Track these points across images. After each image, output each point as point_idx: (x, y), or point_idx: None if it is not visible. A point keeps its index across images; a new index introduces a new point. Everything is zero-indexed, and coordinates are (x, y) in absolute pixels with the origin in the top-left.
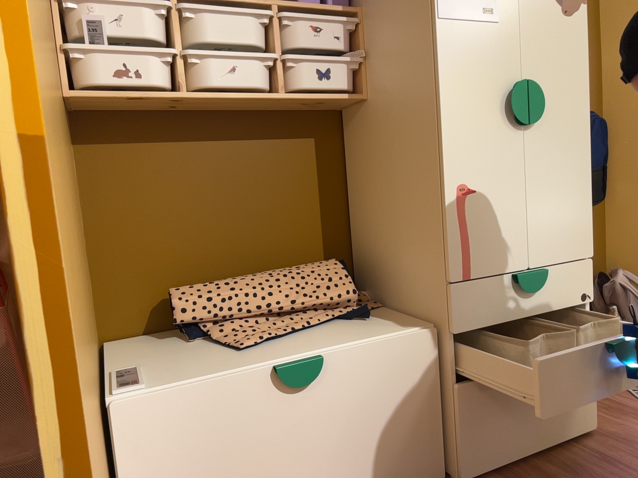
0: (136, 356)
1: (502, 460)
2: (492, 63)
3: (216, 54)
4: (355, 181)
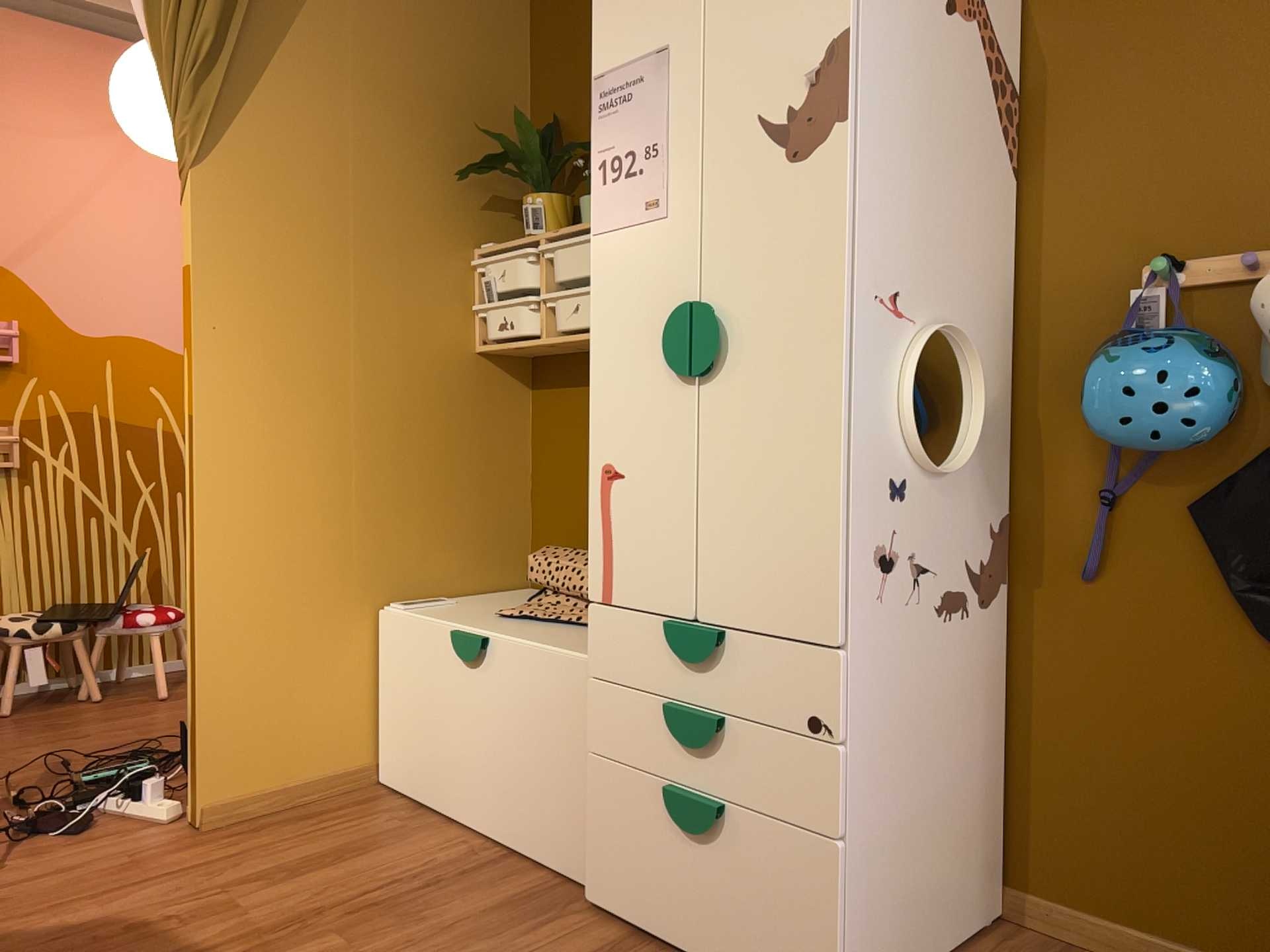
0: (483, 598)
1: (638, 916)
2: (654, 279)
3: (560, 292)
4: None
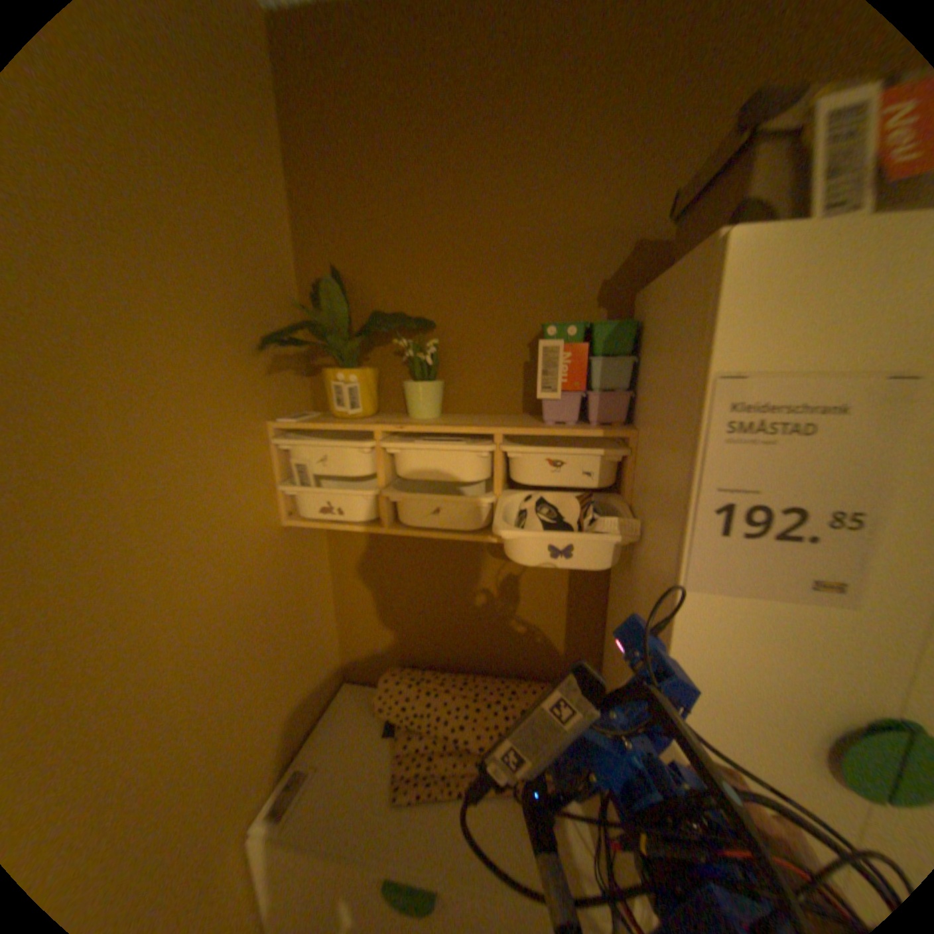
0: (336, 738)
1: None
2: (813, 672)
3: (419, 494)
4: (613, 615)
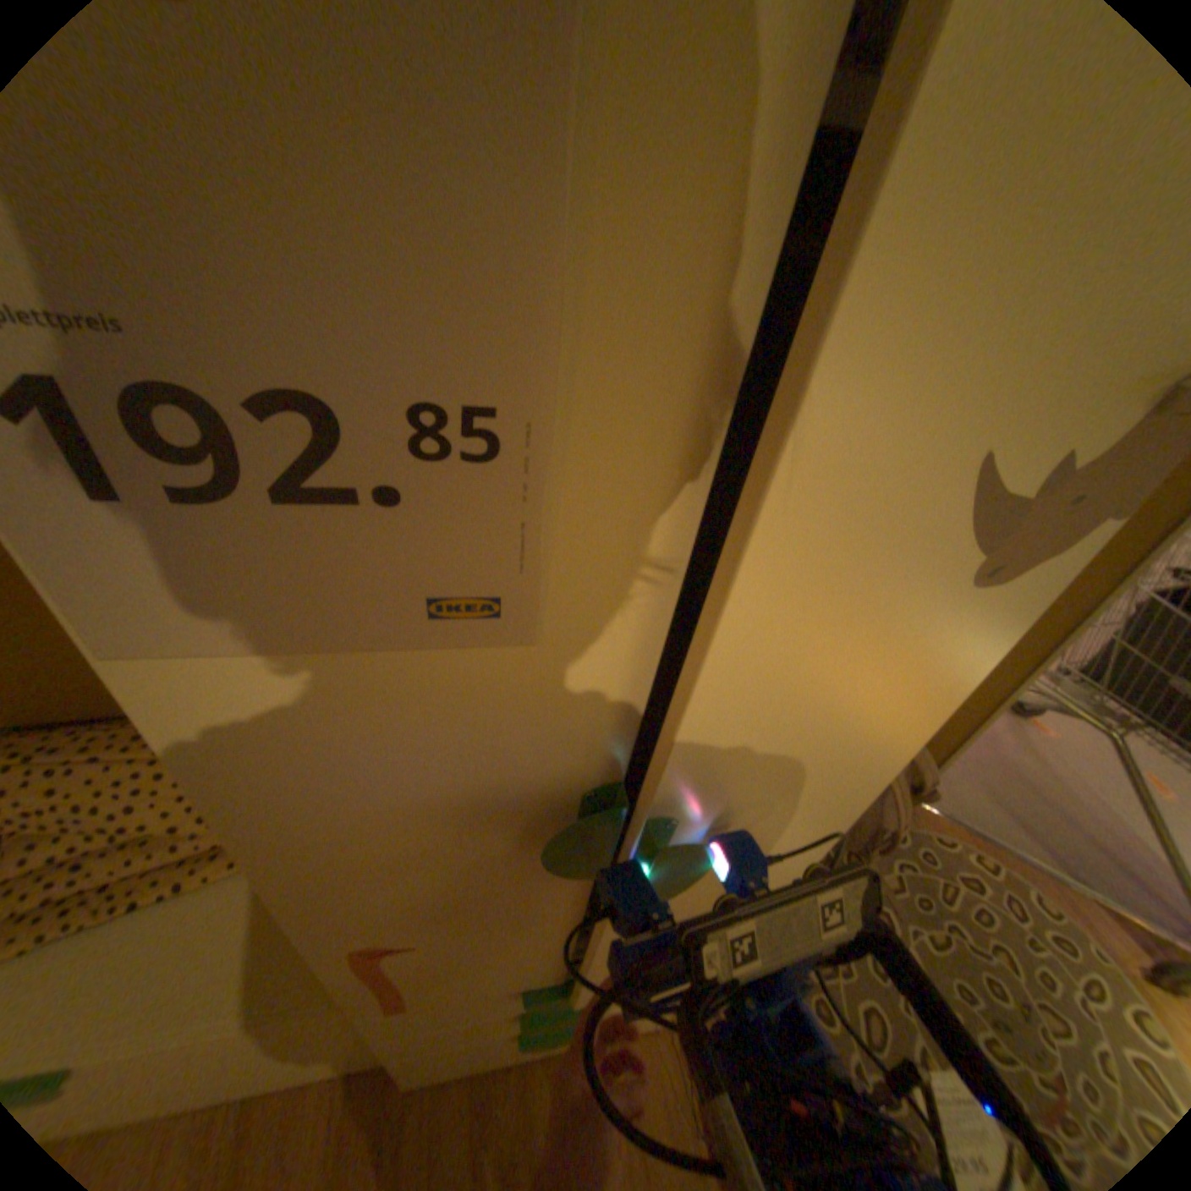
0: None
1: (476, 1073)
2: (484, 754)
3: None
4: None
